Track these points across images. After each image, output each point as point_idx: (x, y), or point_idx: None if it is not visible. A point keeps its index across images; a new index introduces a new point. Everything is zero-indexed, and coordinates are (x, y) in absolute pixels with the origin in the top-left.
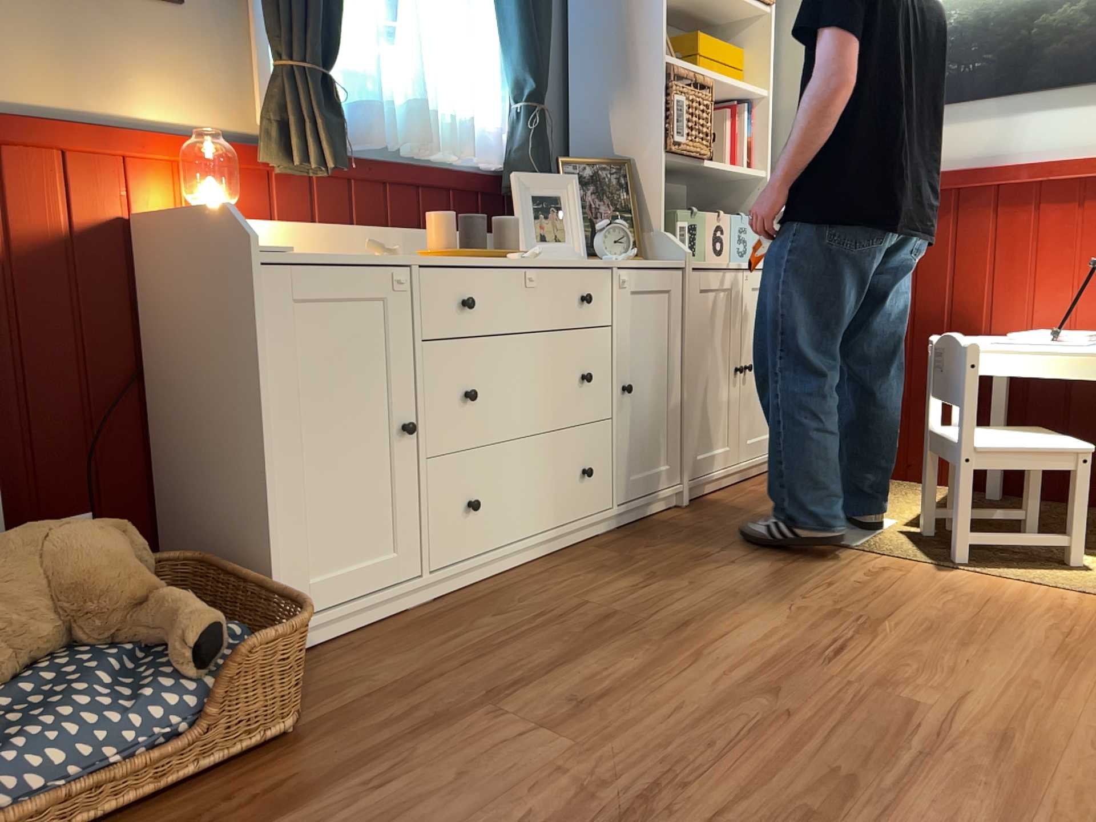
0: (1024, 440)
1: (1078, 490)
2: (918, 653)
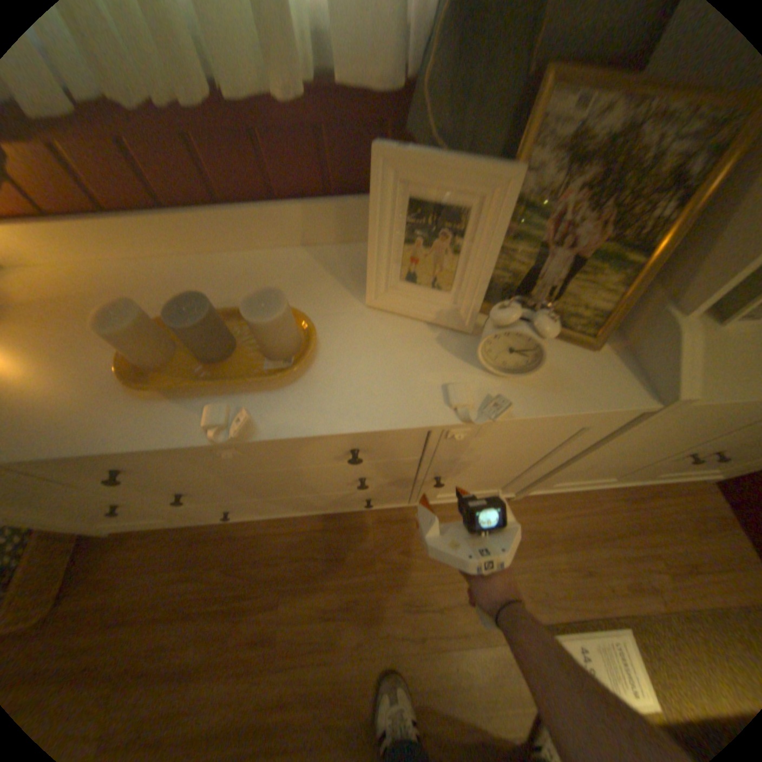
0: None
1: None
2: None
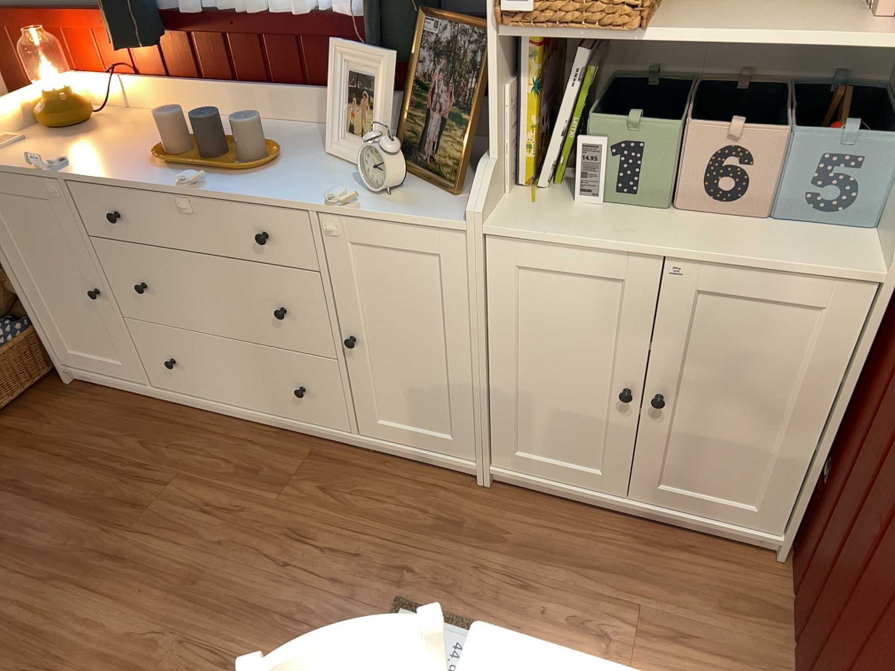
0: None
1: None
2: None
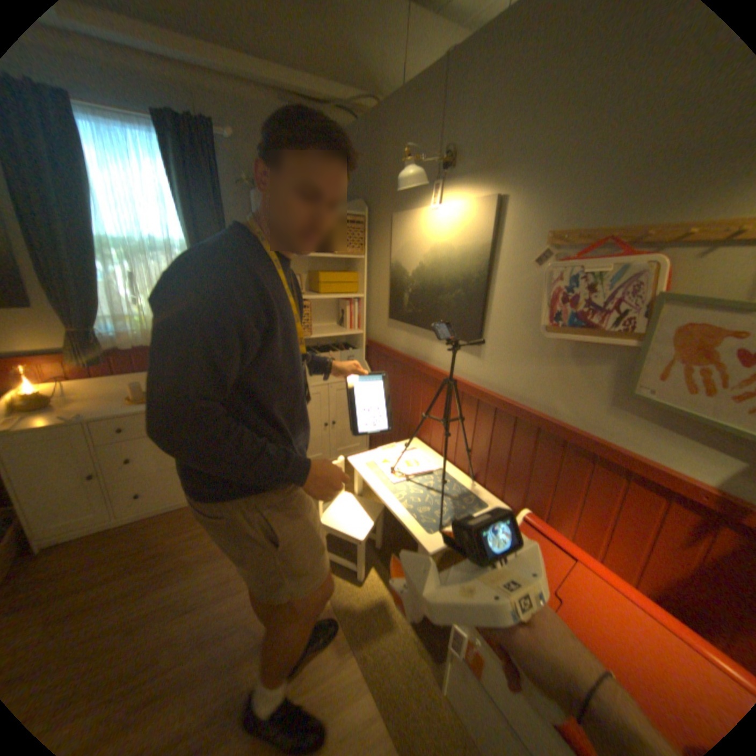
0: (349, 523)
1: (358, 555)
2: (209, 626)
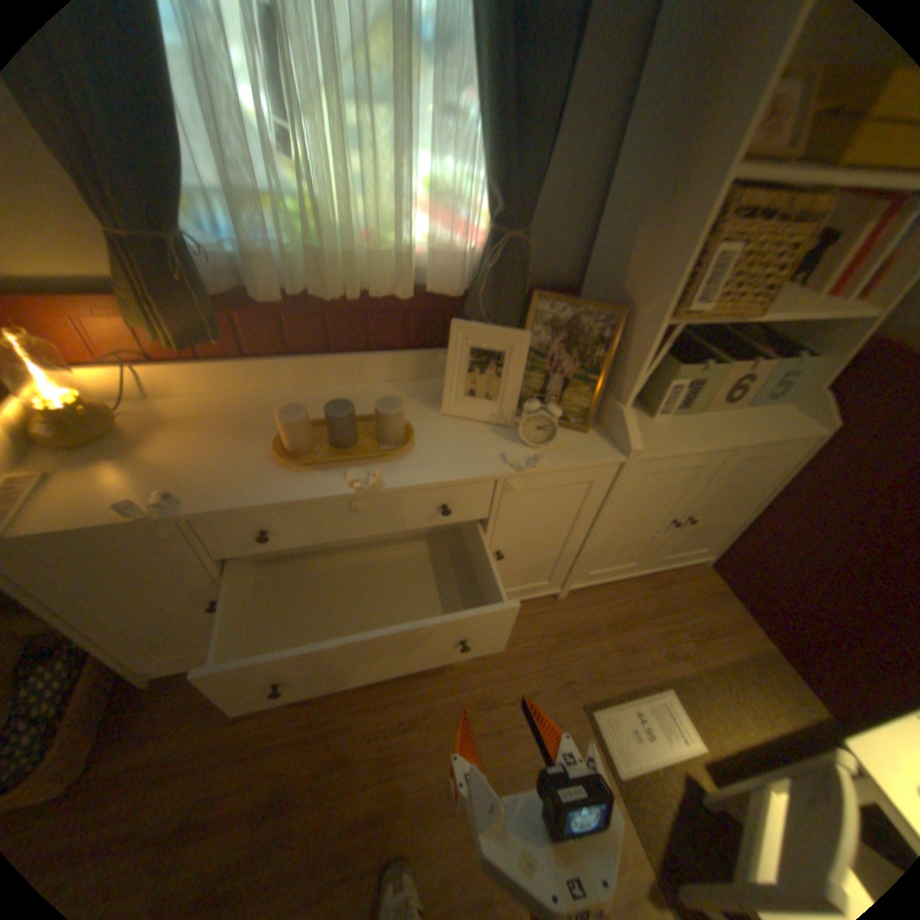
0: None
1: None
2: None
